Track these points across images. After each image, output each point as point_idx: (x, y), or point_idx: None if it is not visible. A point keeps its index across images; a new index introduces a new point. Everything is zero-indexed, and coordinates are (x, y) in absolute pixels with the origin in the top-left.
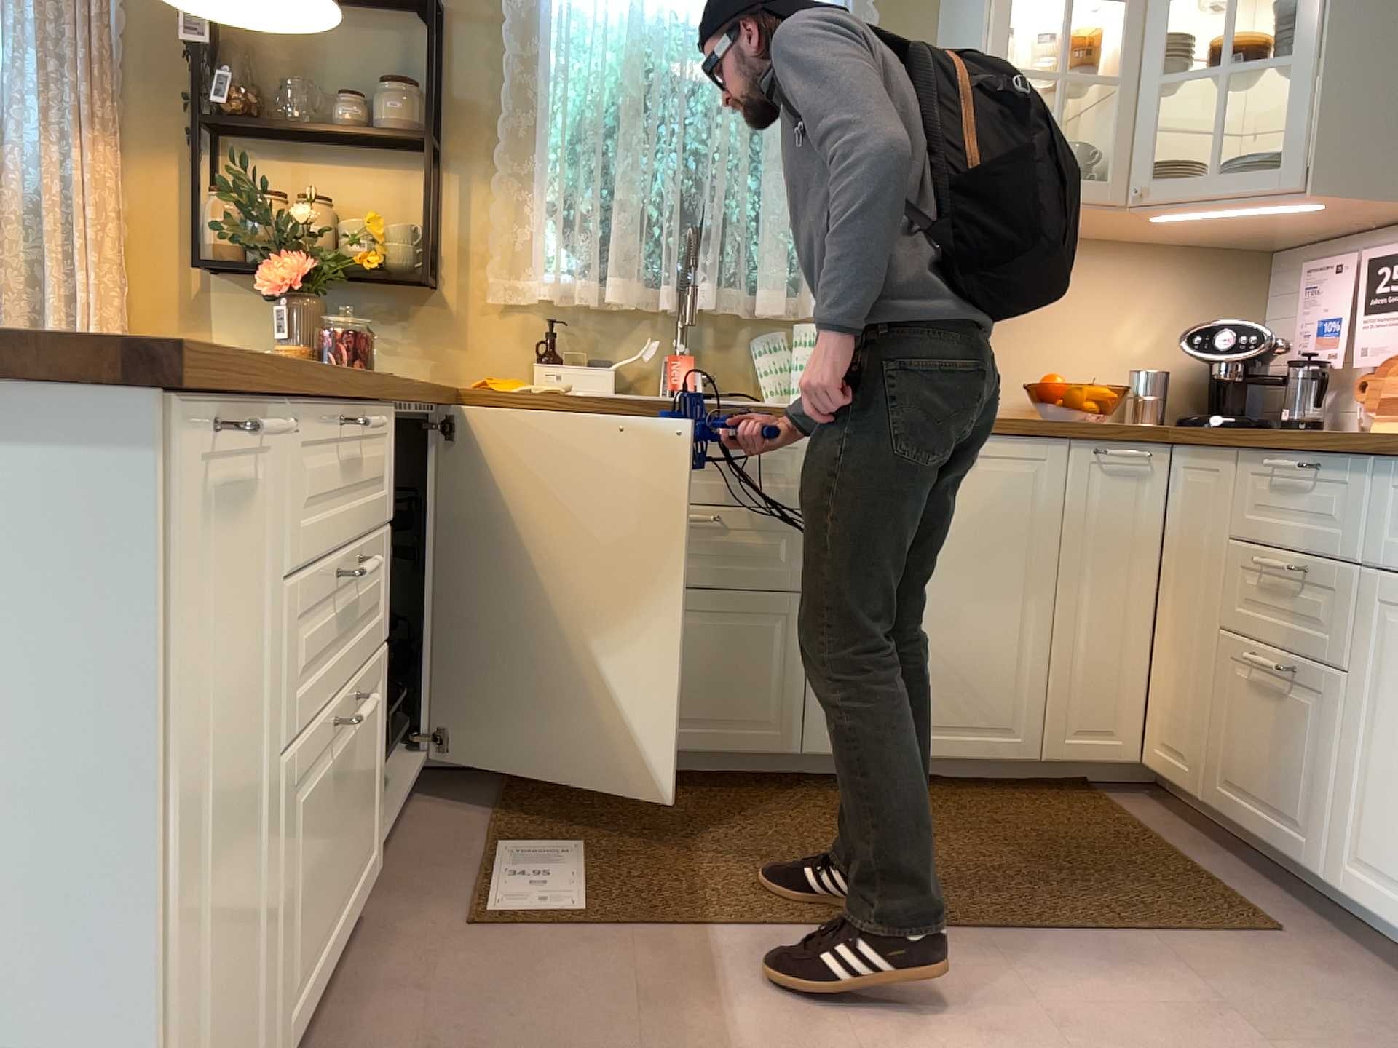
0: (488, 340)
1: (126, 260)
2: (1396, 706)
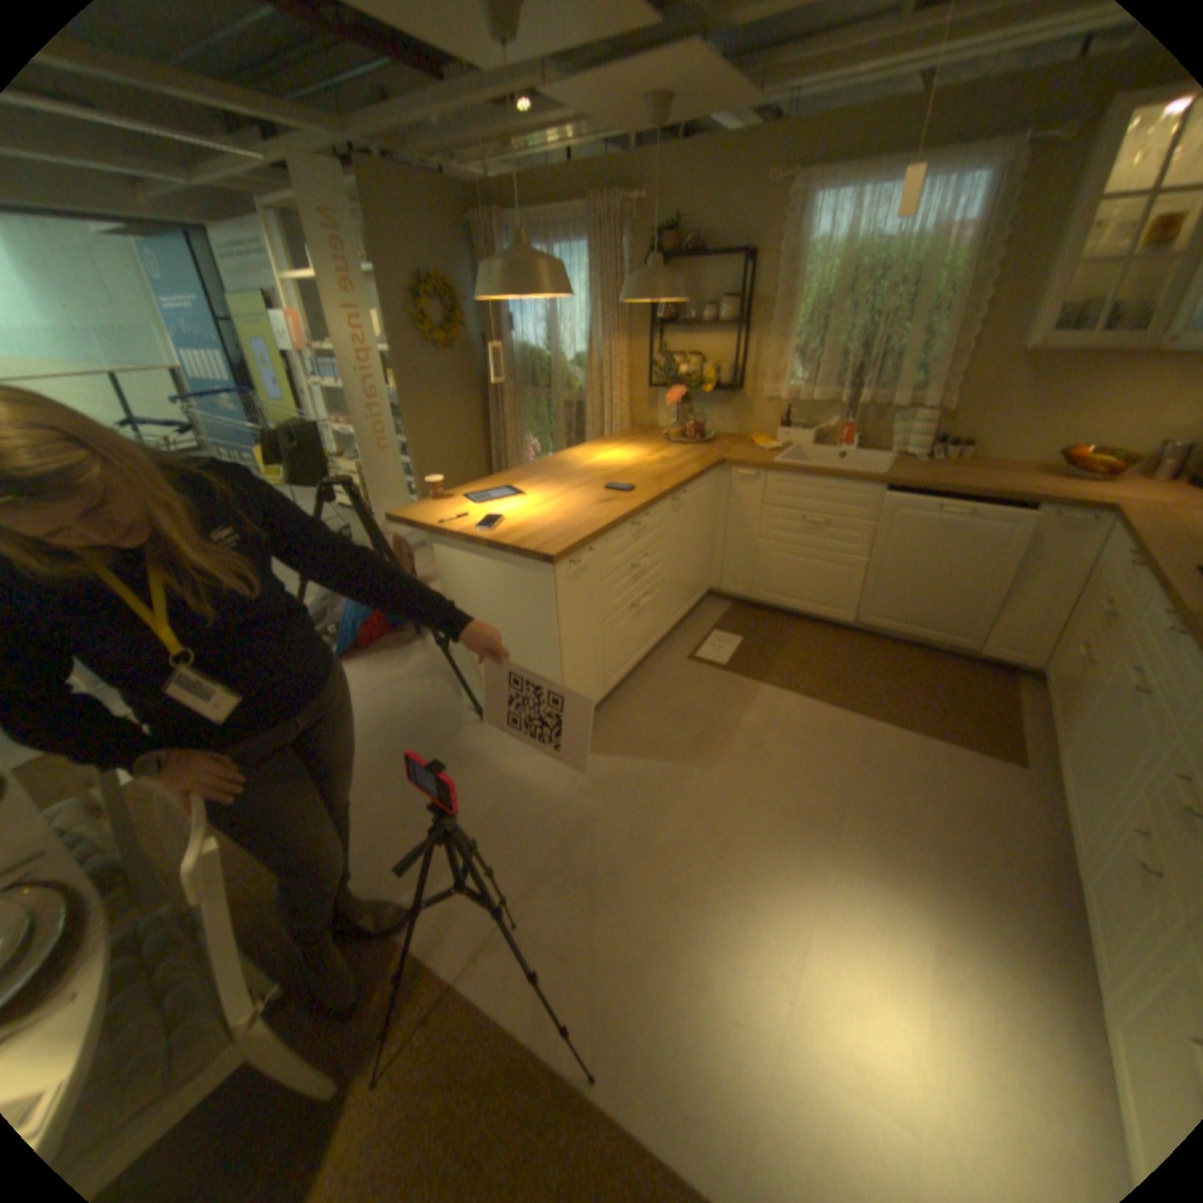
0: (760, 414)
1: (626, 384)
2: (1106, 699)
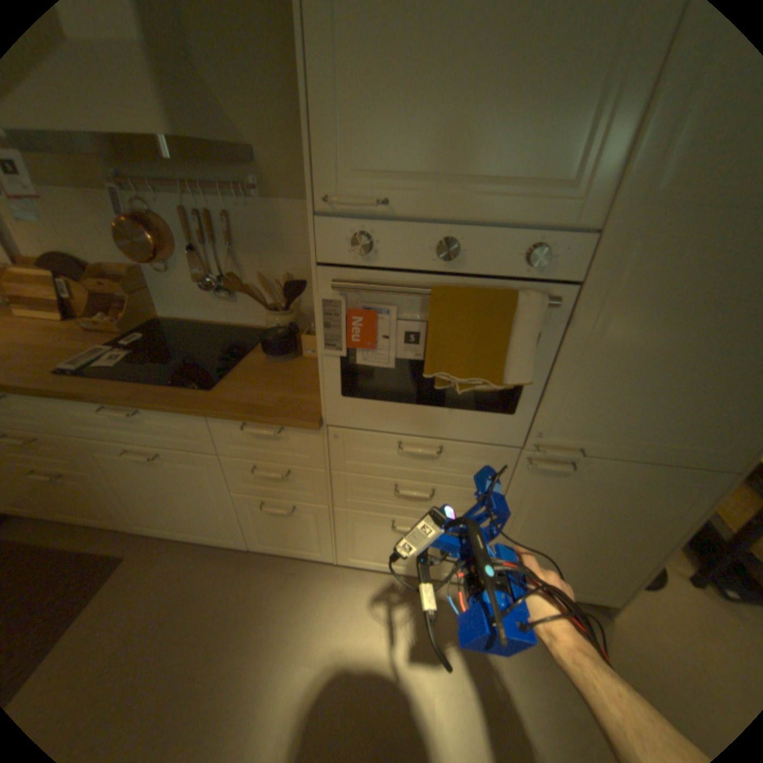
0: None
1: None
2: (117, 481)
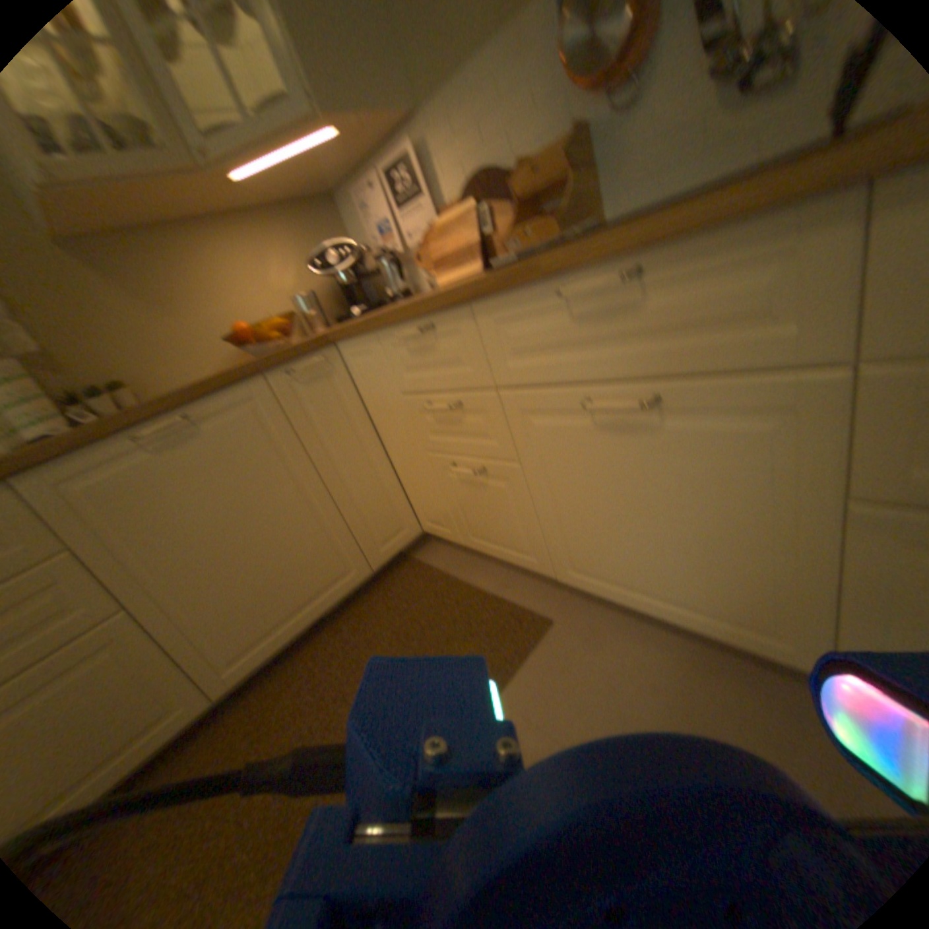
0: None
1: None
2: (561, 474)
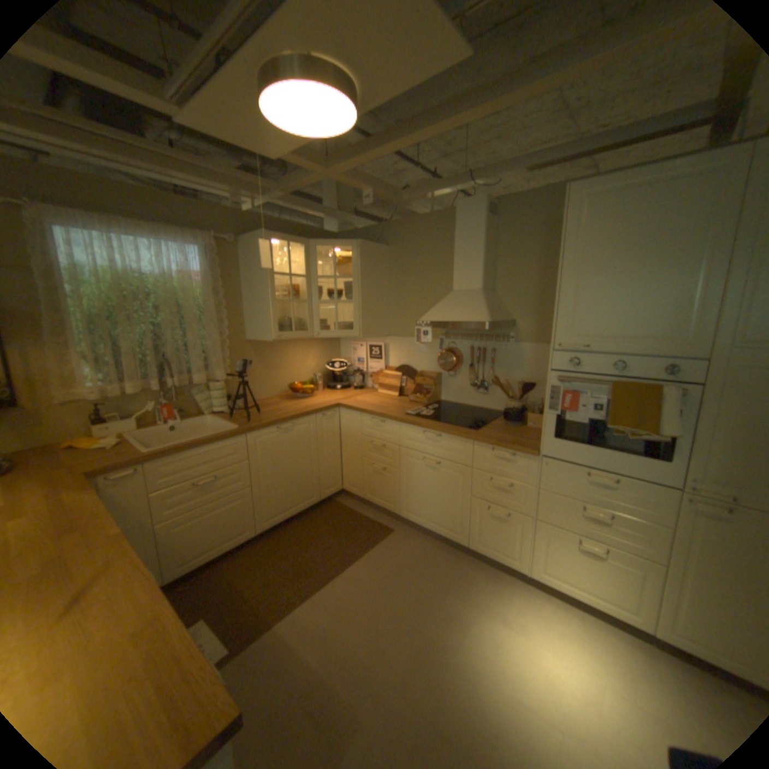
0: (55, 422)
1: None
2: (411, 477)
